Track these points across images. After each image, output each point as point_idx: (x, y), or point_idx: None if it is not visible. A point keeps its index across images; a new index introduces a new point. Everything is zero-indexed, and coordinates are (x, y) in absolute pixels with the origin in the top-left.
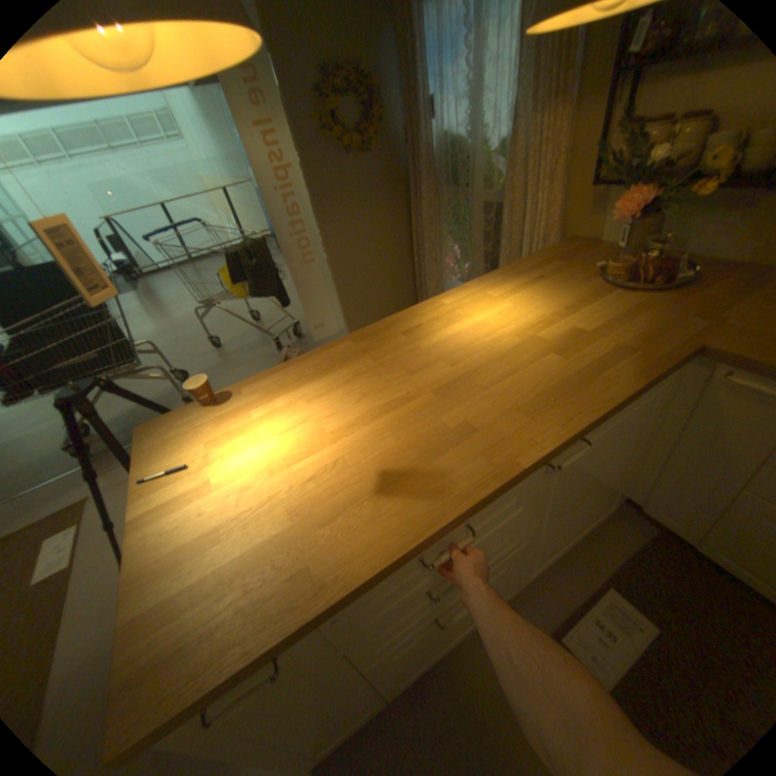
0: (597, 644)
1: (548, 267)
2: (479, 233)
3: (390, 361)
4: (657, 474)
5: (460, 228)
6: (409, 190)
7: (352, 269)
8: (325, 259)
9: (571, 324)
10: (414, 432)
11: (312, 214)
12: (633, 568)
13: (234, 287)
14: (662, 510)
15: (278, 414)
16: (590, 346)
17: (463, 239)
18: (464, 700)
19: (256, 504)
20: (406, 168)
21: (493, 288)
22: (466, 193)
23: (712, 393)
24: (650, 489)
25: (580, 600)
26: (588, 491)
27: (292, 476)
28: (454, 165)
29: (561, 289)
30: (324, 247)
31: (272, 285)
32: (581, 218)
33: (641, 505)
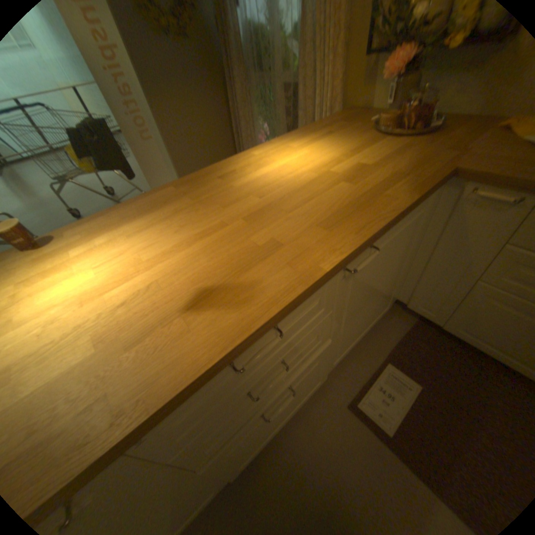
0: (382, 403)
1: (335, 125)
2: (282, 109)
3: (206, 198)
4: (418, 278)
5: (267, 108)
6: (224, 76)
7: (183, 144)
8: (160, 136)
9: (357, 160)
10: (226, 251)
11: (143, 94)
12: (402, 346)
13: (83, 163)
14: (420, 304)
15: (97, 249)
16: (373, 173)
17: (270, 116)
18: (290, 462)
19: (59, 334)
20: (221, 56)
21: (294, 141)
22: (270, 76)
23: (461, 208)
24: (412, 290)
25: (368, 374)
26: (373, 293)
27: (101, 303)
28: (258, 51)
29: (346, 138)
30: (157, 123)
31: (118, 160)
32: (358, 89)
33: (405, 302)
